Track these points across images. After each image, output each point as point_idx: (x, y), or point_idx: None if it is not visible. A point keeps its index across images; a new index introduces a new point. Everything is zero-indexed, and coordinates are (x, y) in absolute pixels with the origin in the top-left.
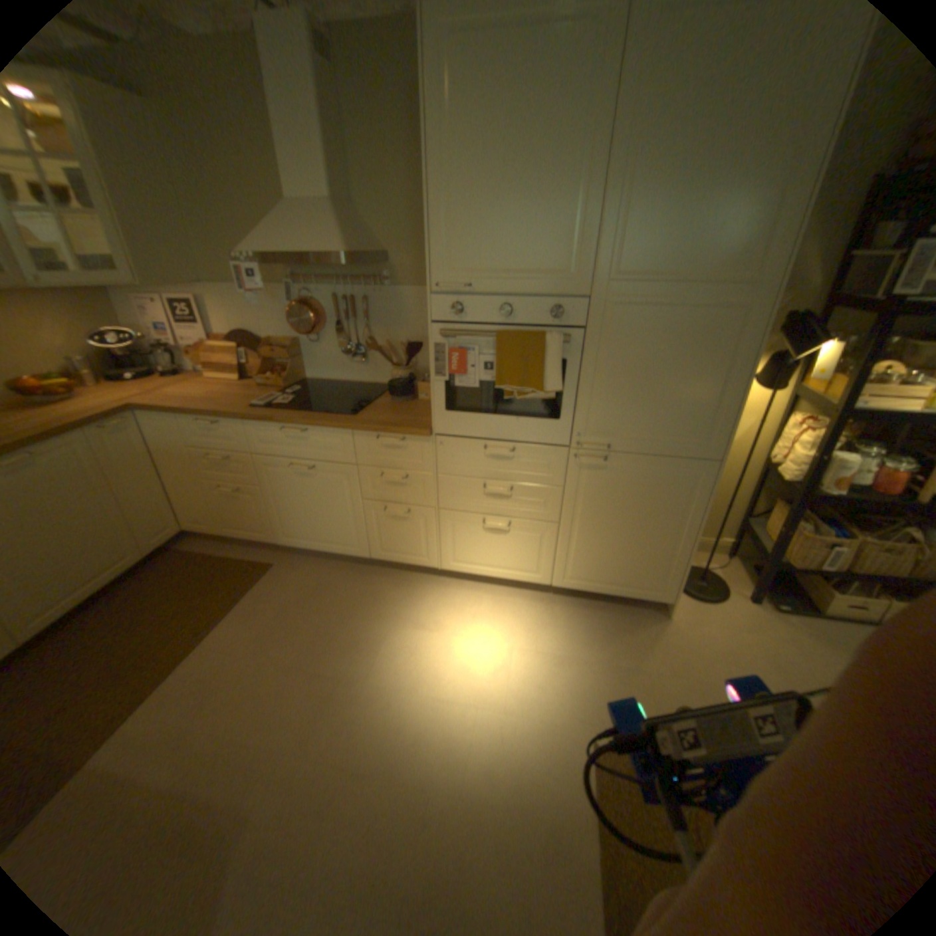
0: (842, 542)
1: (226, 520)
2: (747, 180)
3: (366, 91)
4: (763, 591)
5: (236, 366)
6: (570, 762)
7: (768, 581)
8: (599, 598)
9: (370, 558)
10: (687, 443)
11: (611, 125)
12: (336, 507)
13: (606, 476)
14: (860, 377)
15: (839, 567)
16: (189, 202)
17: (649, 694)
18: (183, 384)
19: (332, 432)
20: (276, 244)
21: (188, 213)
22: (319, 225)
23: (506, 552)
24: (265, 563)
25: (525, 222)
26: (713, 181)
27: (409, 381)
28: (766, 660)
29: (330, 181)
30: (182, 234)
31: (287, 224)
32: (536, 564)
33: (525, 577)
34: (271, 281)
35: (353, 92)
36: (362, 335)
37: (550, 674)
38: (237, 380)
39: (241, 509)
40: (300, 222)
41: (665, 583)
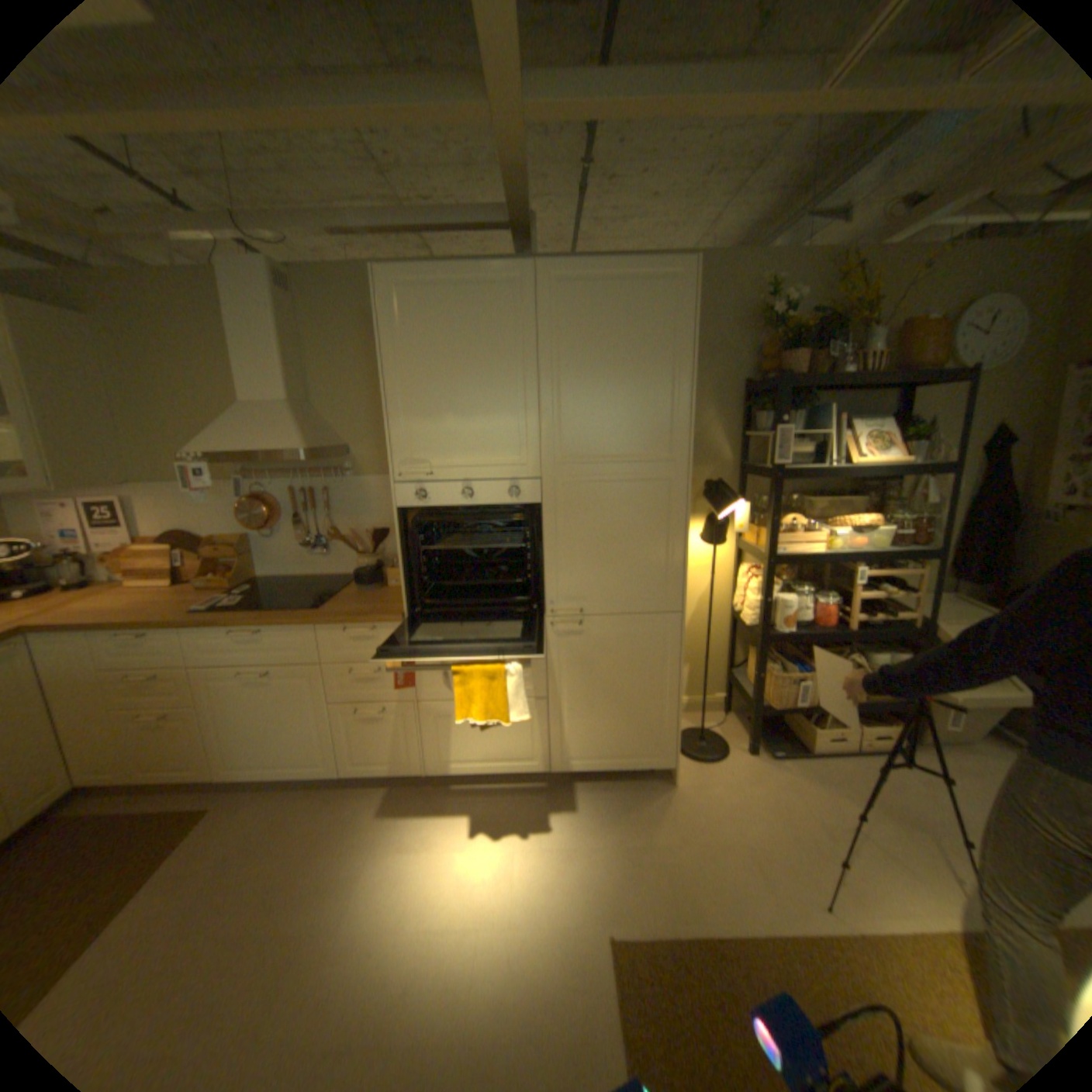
0: (804, 677)
1: (142, 762)
2: (644, 390)
3: (323, 314)
4: (756, 741)
5: (166, 571)
6: (585, 968)
7: (757, 729)
8: (602, 779)
9: (337, 779)
10: (649, 599)
11: (535, 352)
12: (294, 720)
13: (583, 641)
14: (772, 529)
15: (810, 702)
16: (123, 406)
17: (662, 871)
18: (94, 597)
19: (289, 631)
20: (228, 444)
21: (121, 416)
22: (276, 426)
23: (497, 742)
24: (194, 812)
25: (476, 422)
26: (620, 390)
27: (376, 569)
28: (768, 810)
29: (288, 387)
30: (111, 436)
31: (240, 426)
32: (530, 750)
33: (520, 768)
34: (216, 479)
35: (310, 314)
36: (322, 526)
37: (556, 874)
38: (167, 587)
39: (165, 744)
40: (256, 424)
41: (662, 746)
